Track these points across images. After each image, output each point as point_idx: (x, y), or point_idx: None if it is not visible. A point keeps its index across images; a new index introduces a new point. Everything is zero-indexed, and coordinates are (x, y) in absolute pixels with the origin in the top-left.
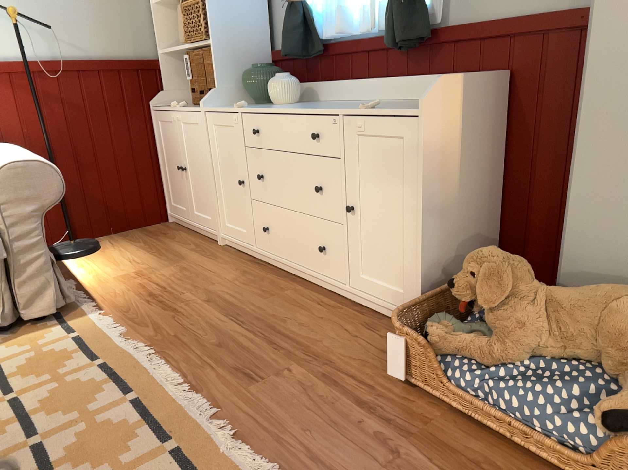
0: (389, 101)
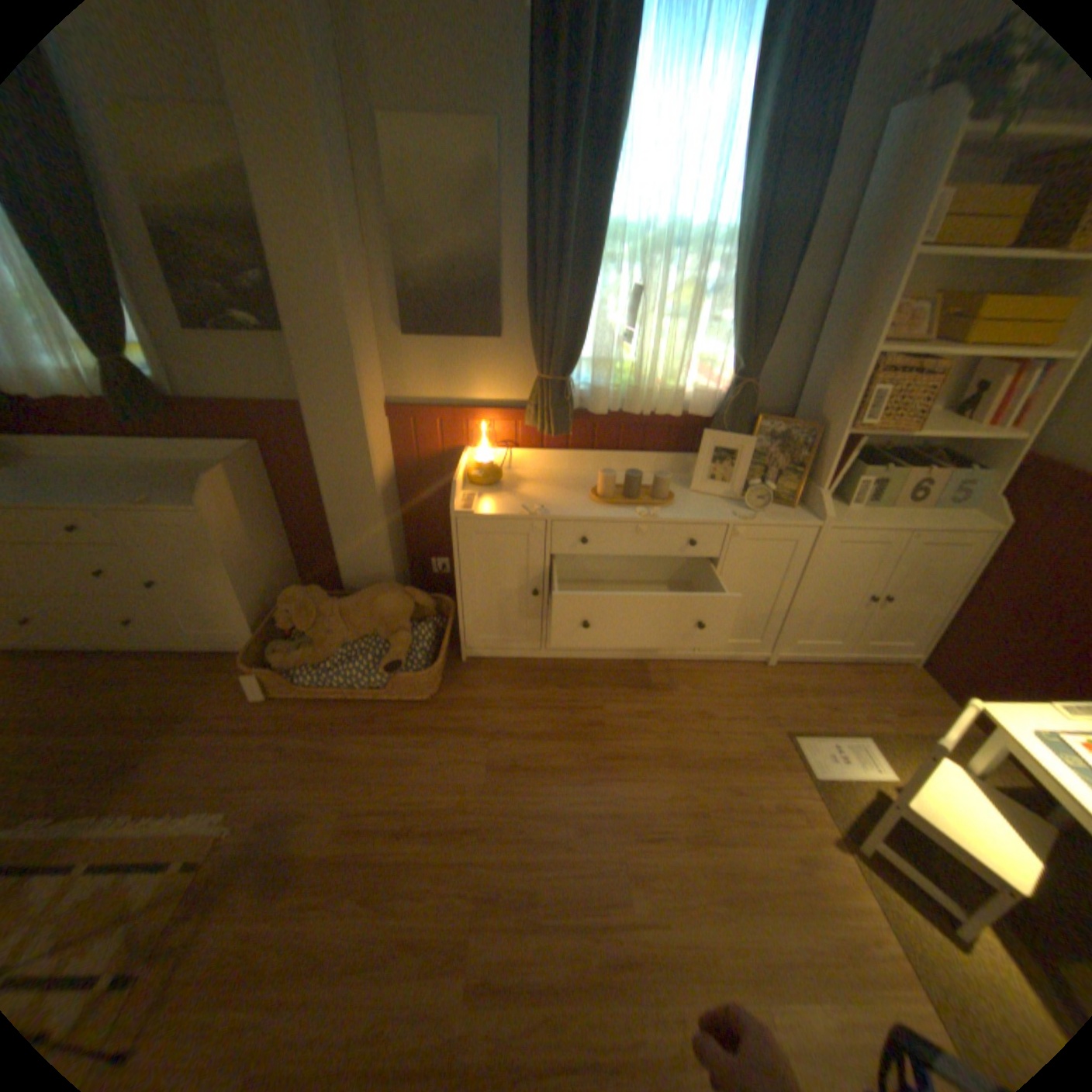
0: (143, 465)
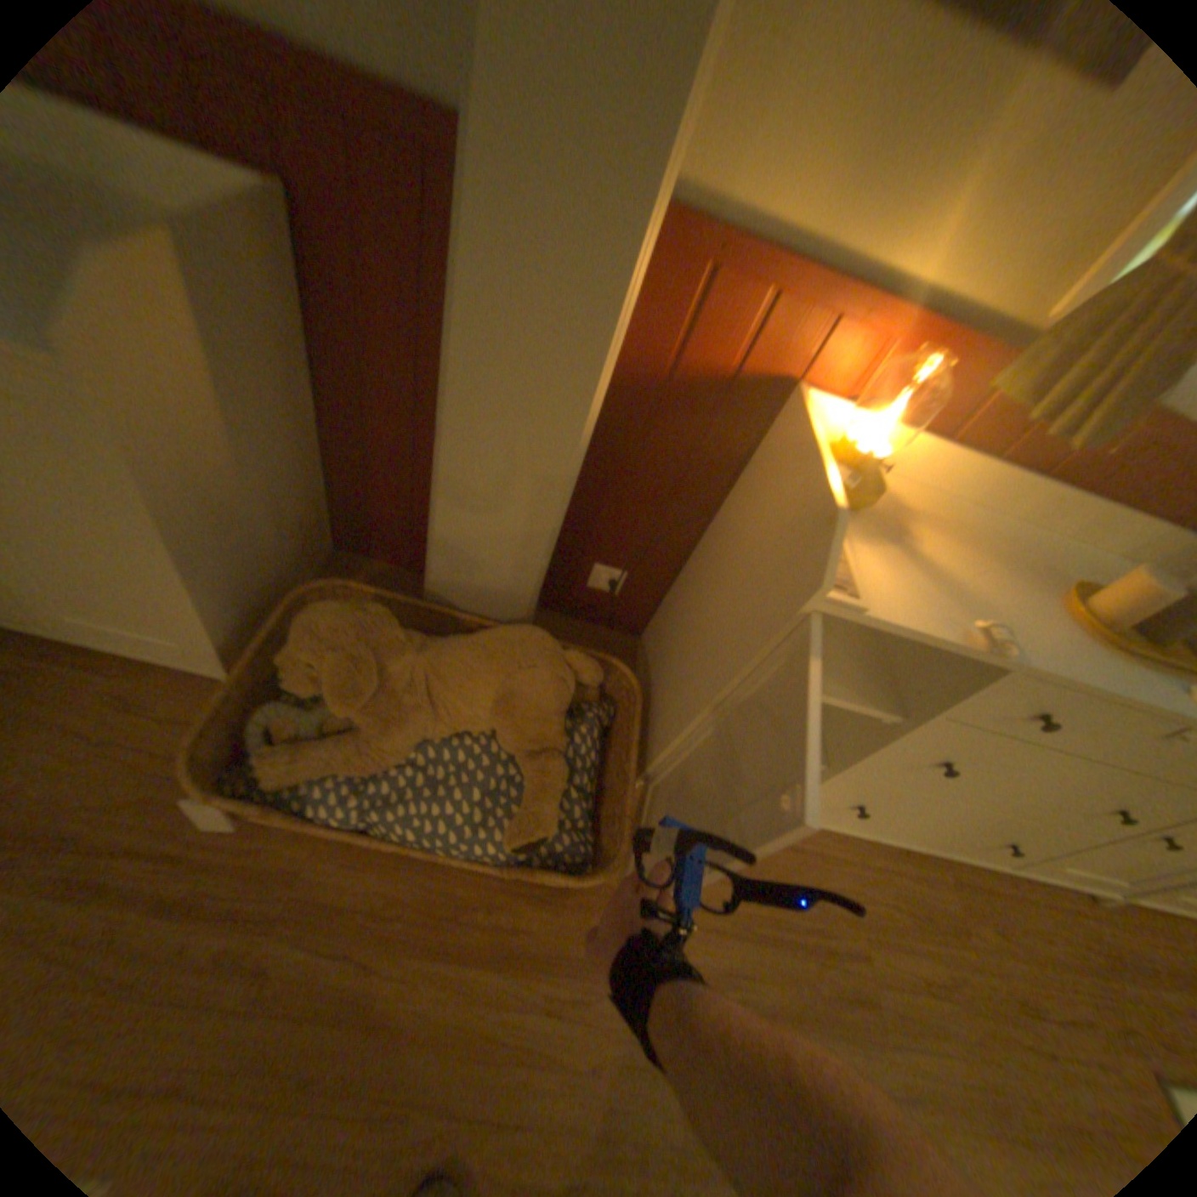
0: None
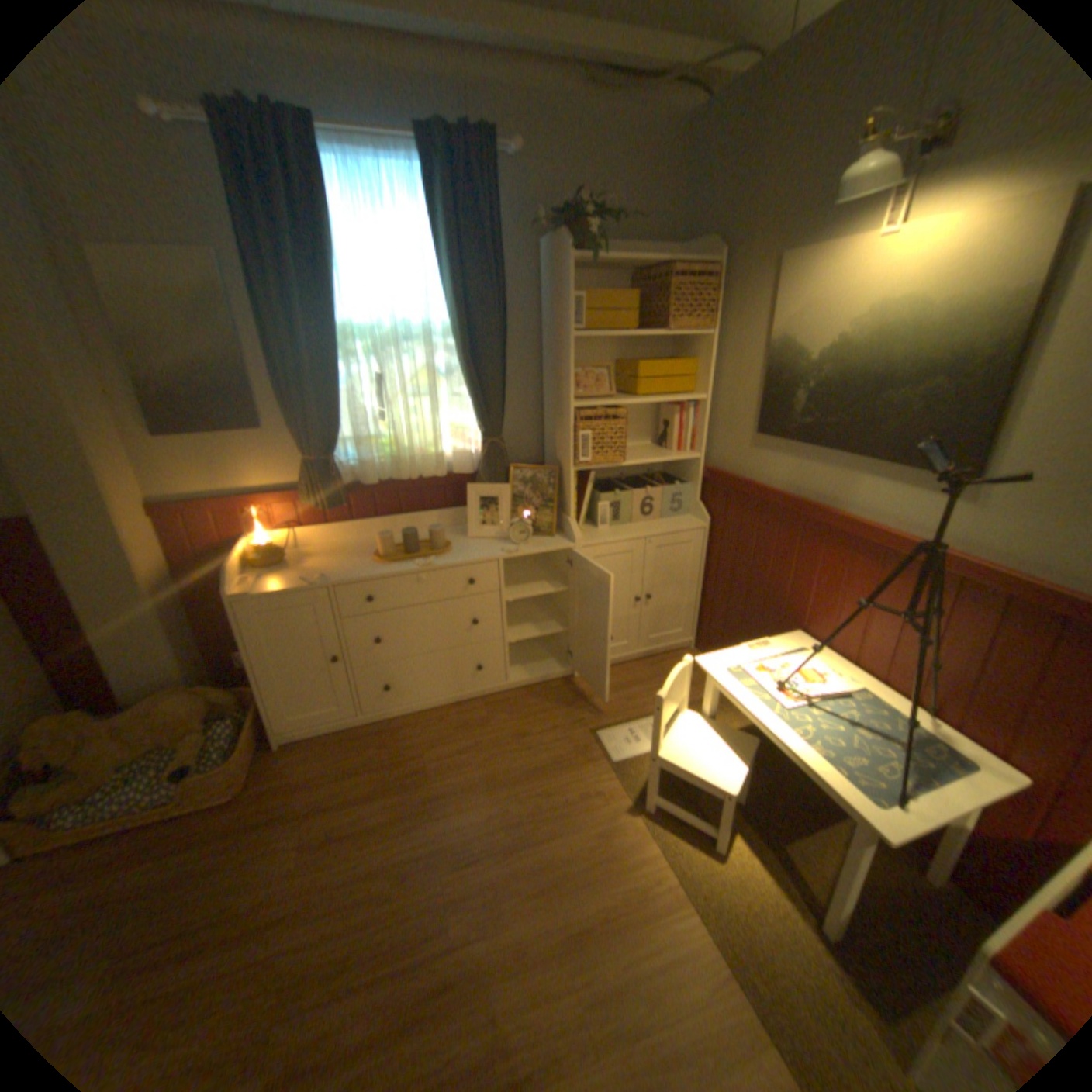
0: None
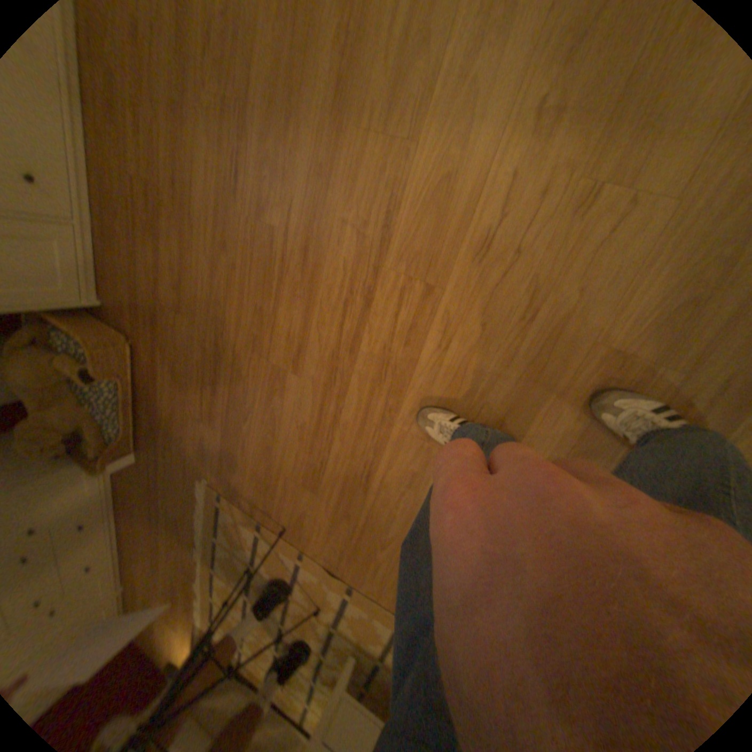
0: None
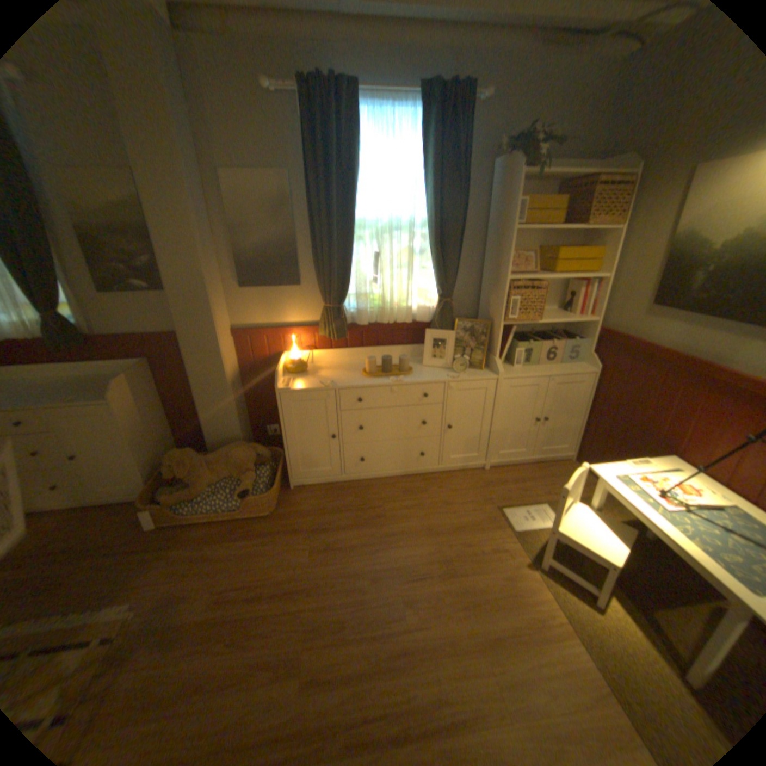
0: (67, 380)
